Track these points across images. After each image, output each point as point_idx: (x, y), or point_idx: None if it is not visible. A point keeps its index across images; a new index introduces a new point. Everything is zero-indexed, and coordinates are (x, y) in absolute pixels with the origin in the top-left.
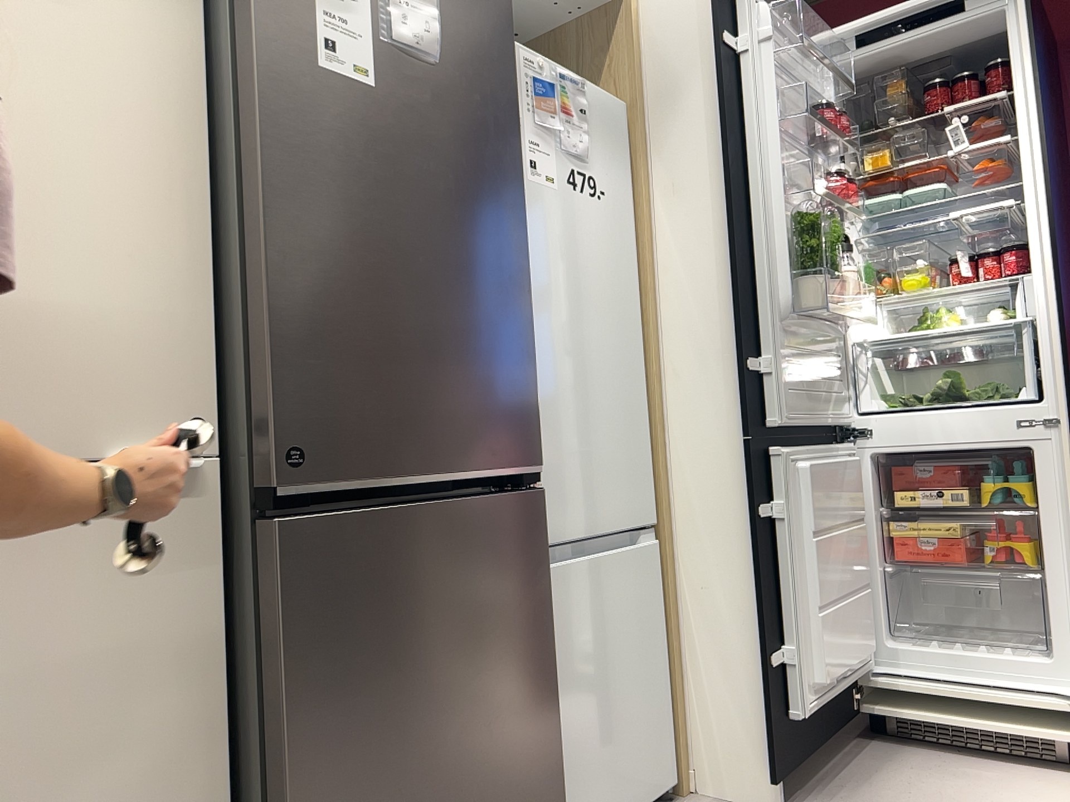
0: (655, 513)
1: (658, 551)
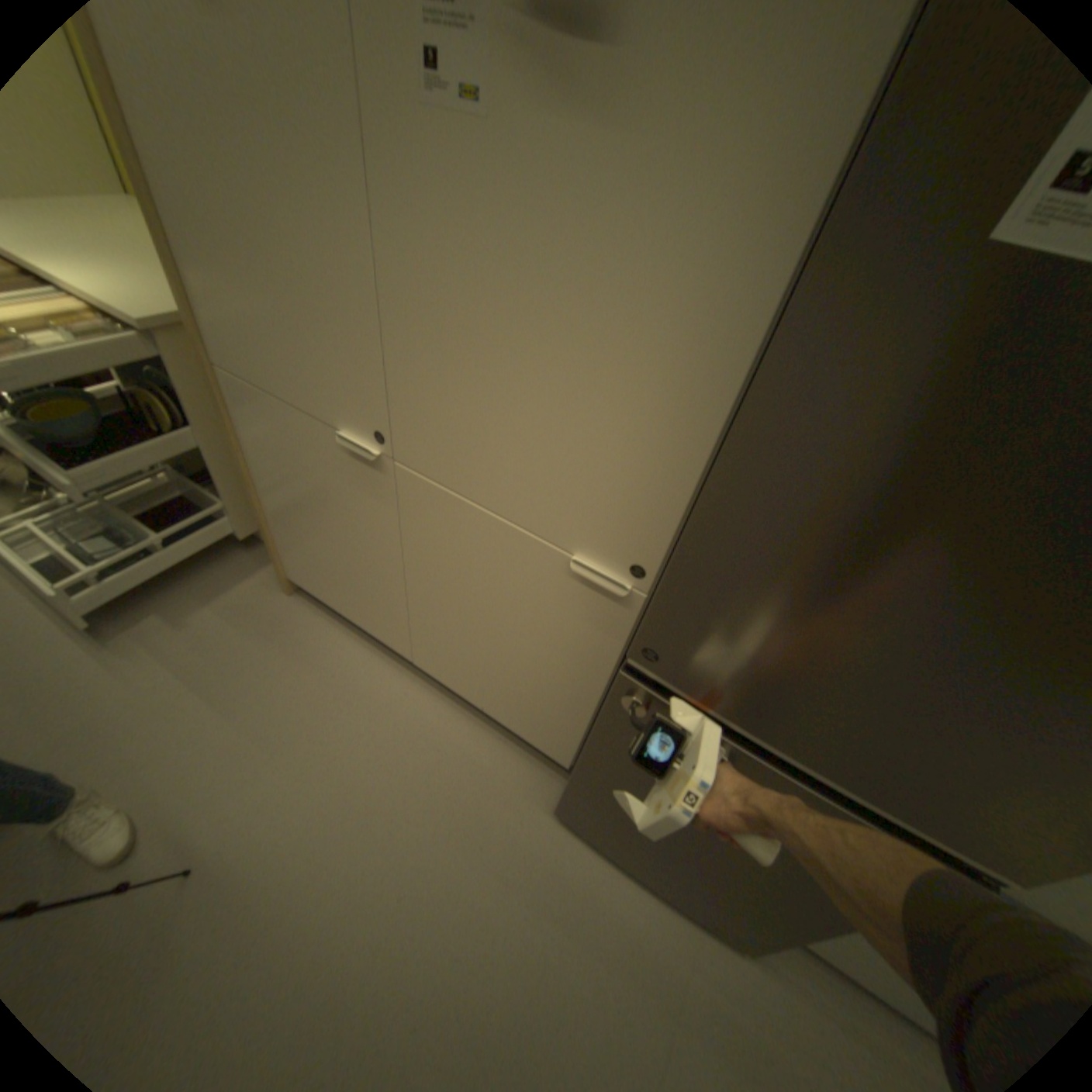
0: None
1: None
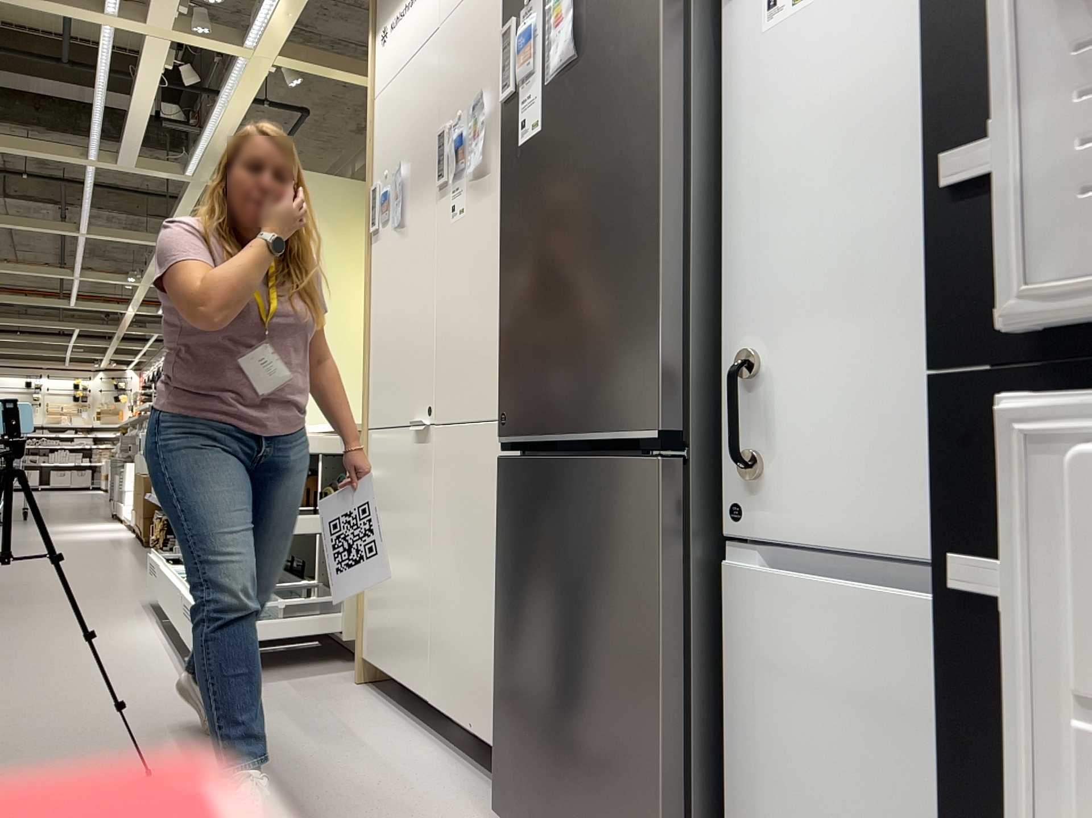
0: None
1: None
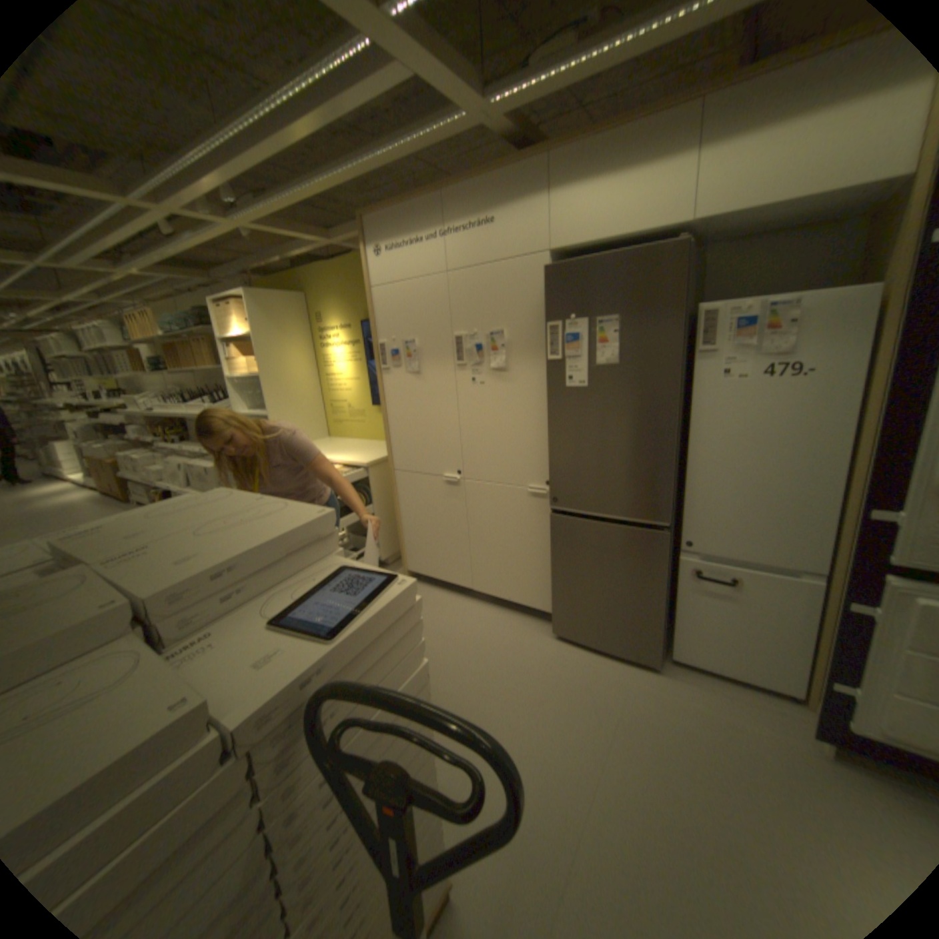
0: (835, 569)
1: (831, 590)
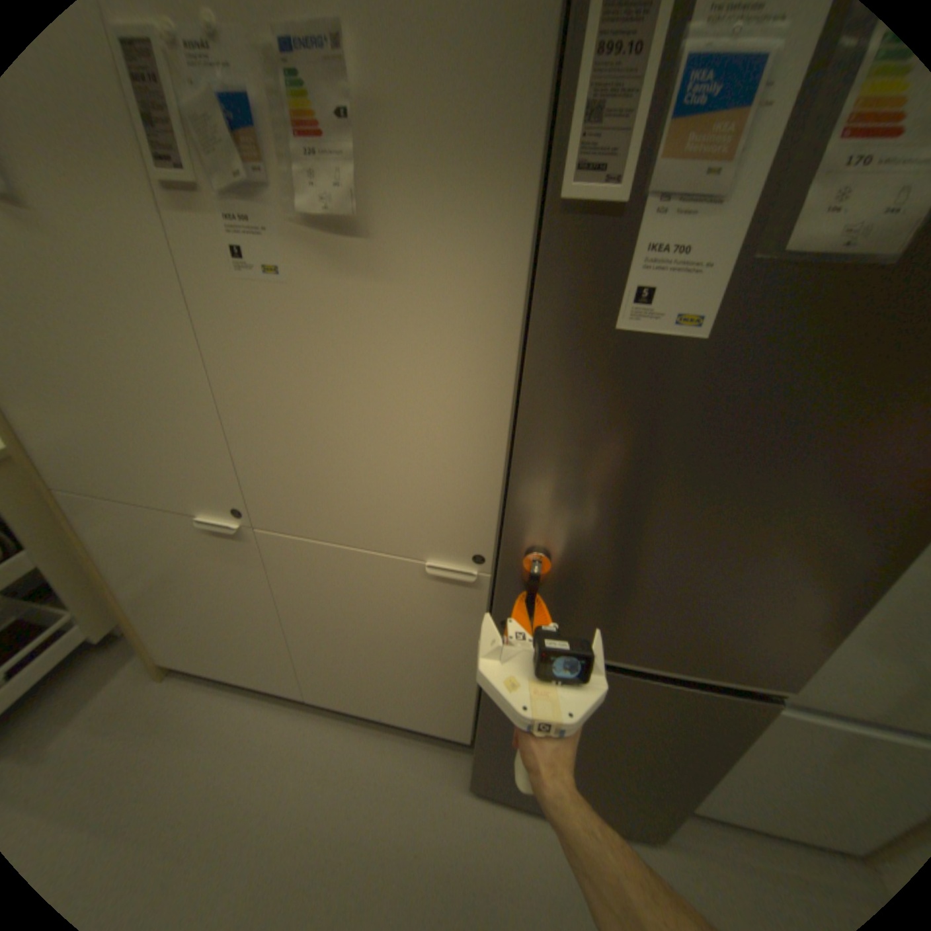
0: None
1: None
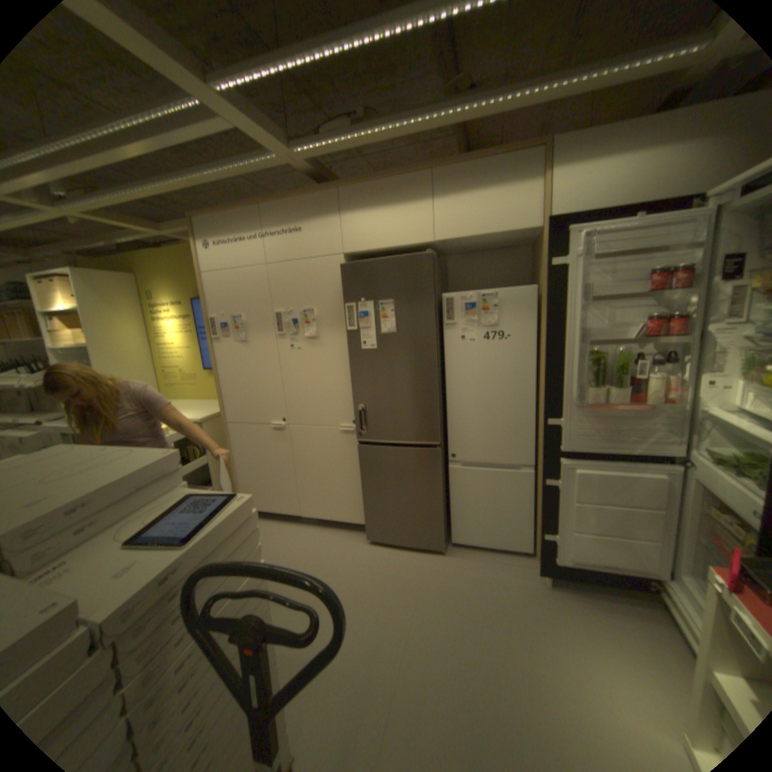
0: (538, 461)
1: (537, 475)
